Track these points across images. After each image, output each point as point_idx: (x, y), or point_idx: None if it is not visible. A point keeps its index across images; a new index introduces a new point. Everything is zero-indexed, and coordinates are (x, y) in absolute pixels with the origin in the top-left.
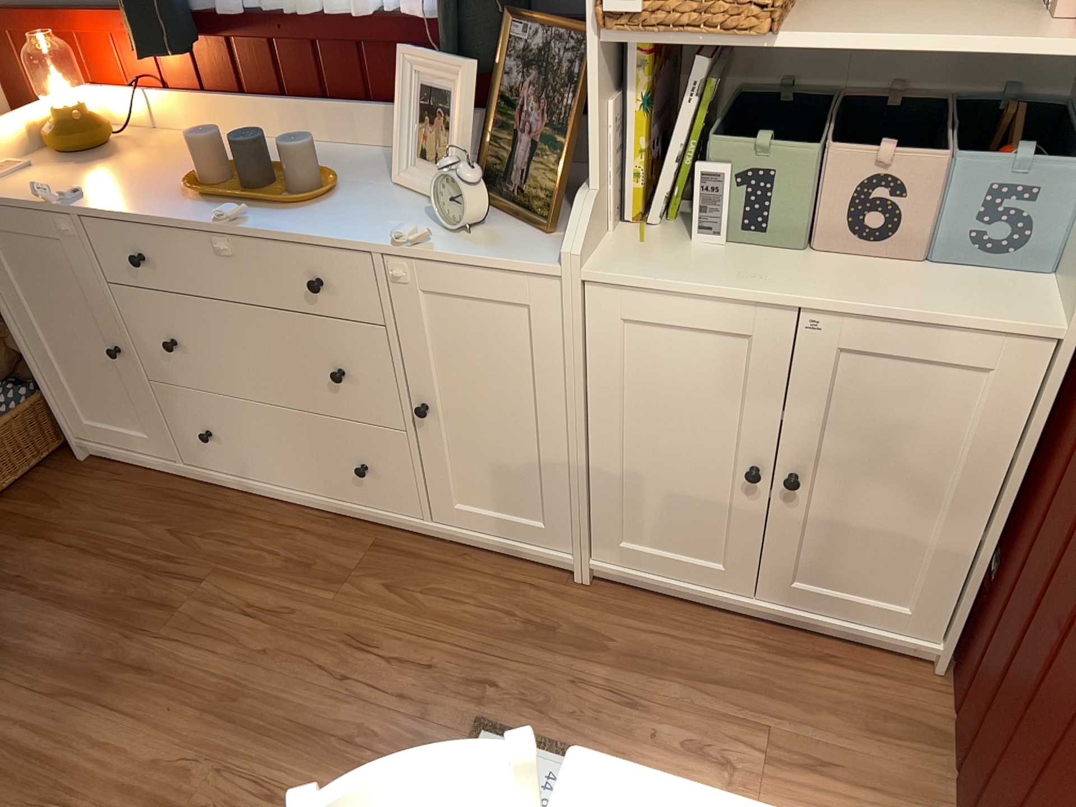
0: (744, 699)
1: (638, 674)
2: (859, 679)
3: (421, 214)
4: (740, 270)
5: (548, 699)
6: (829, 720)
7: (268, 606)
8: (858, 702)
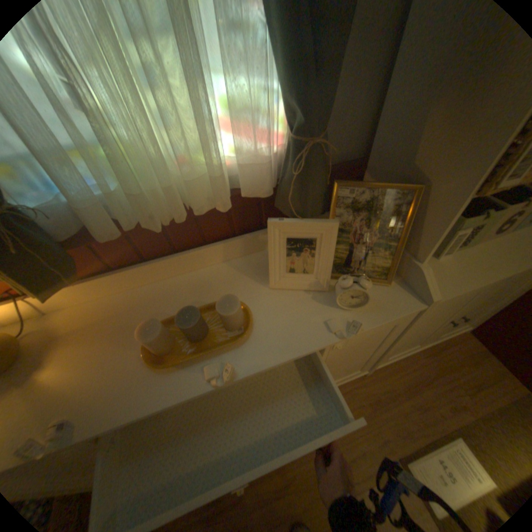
0: (448, 382)
1: (418, 398)
2: (459, 350)
3: (312, 302)
4: (477, 265)
5: (410, 434)
6: (468, 370)
7: (282, 490)
8: (467, 358)
